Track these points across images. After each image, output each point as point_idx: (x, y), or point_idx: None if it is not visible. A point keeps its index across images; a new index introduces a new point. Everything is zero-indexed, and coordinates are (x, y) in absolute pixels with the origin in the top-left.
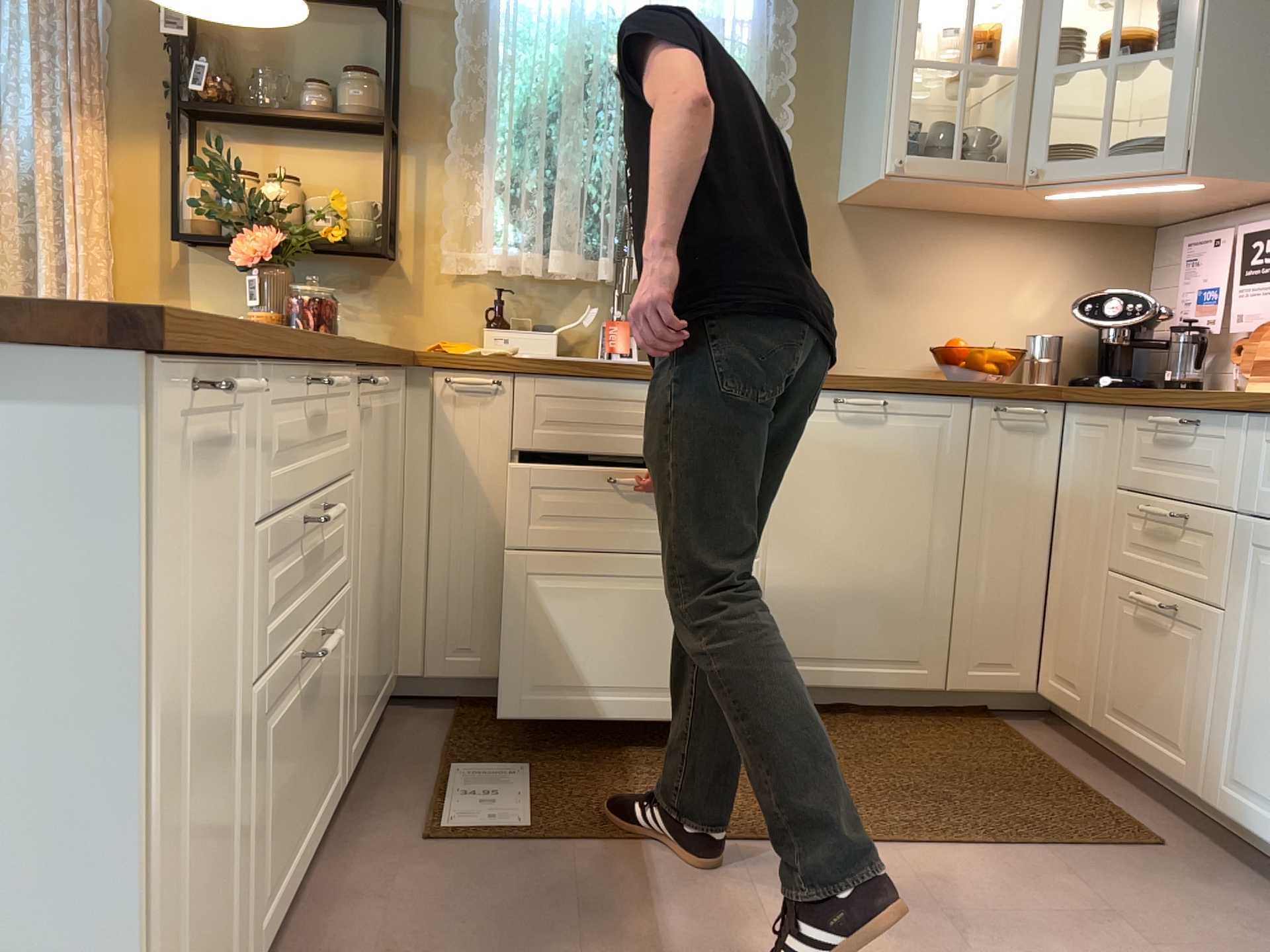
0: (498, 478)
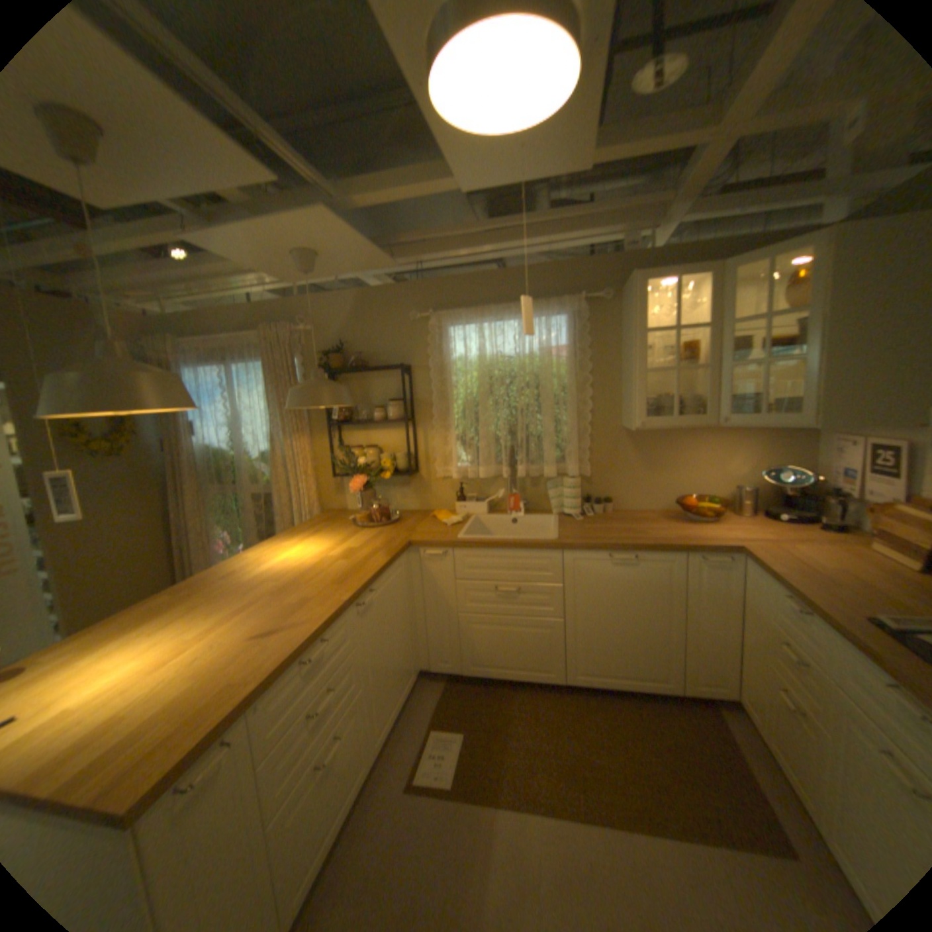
0: (451, 592)
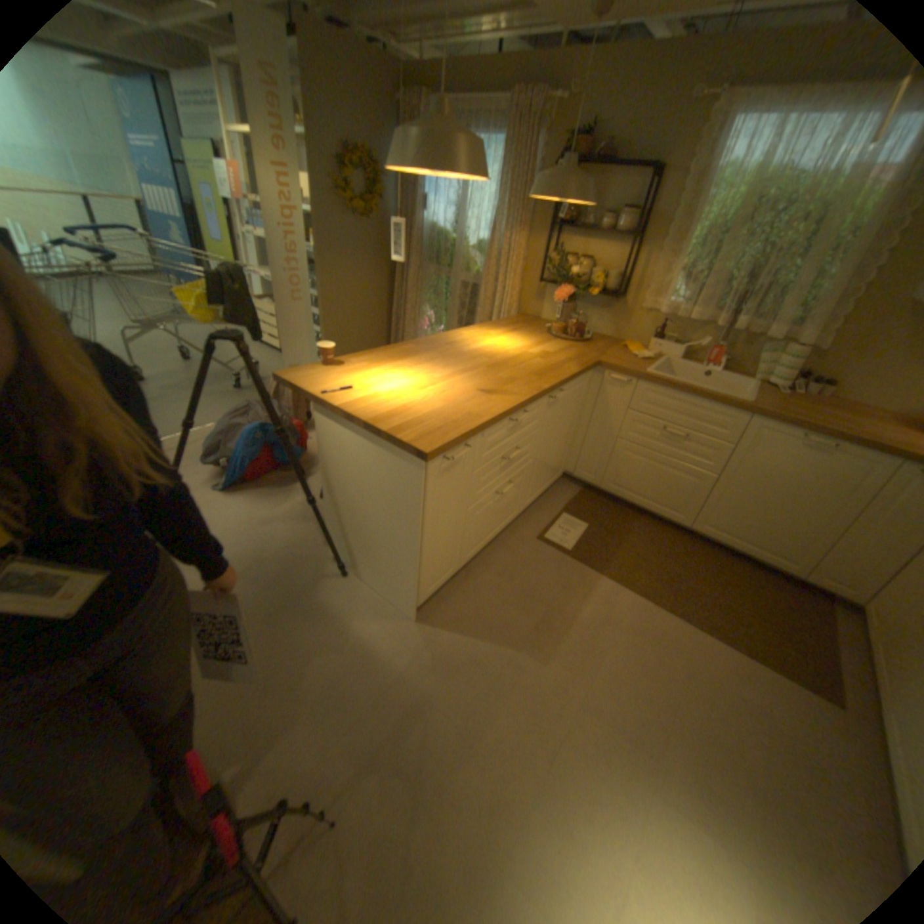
0: (619, 418)
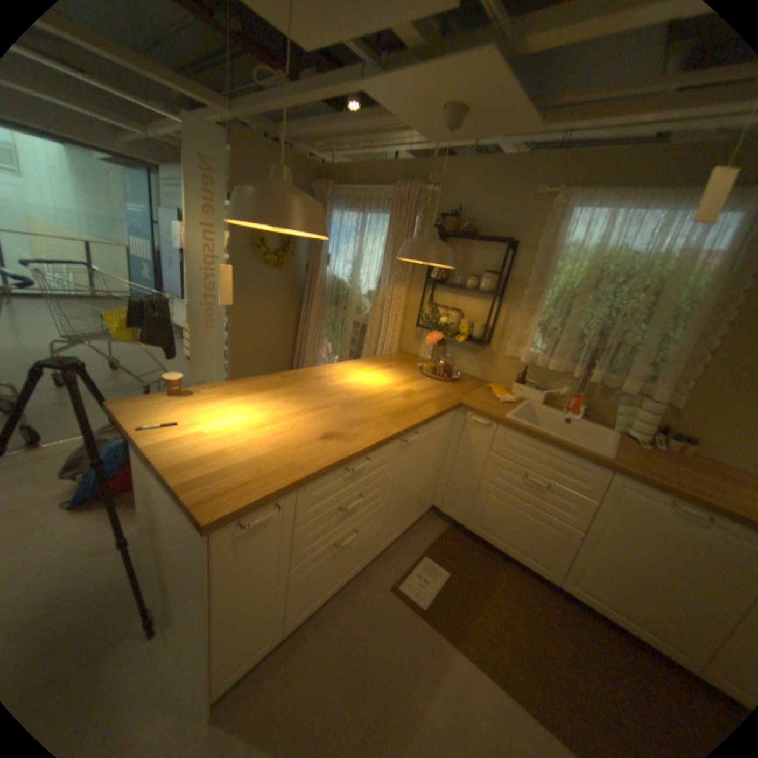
0: (483, 459)
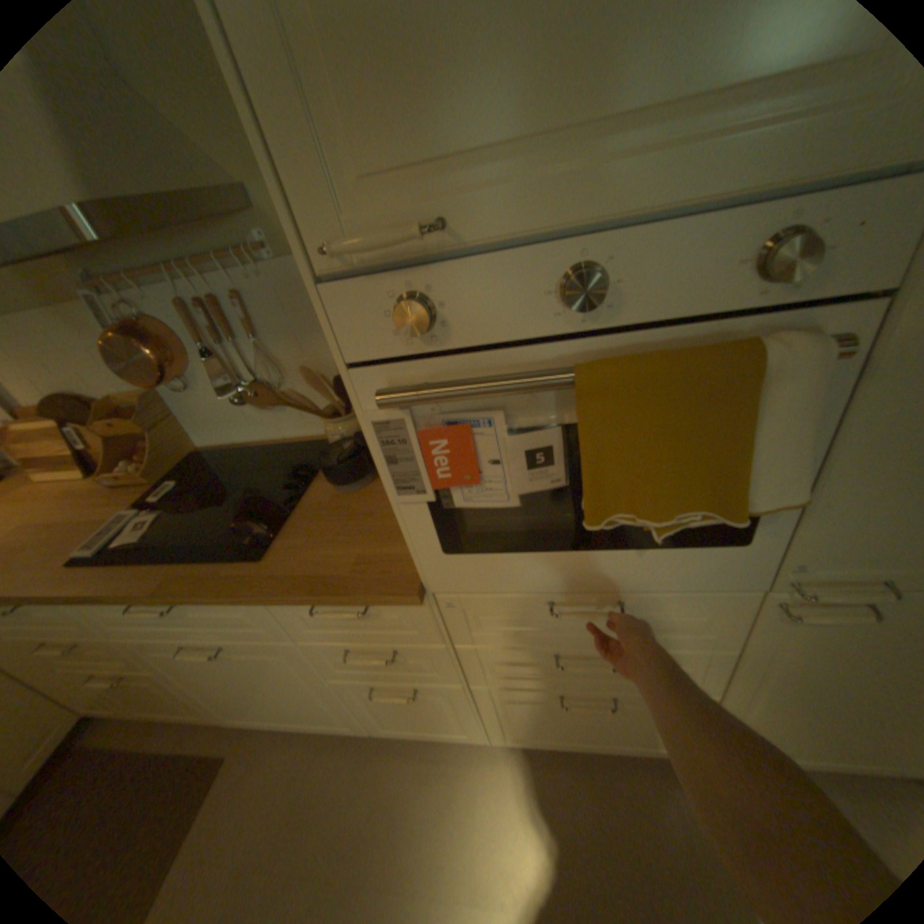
0: None
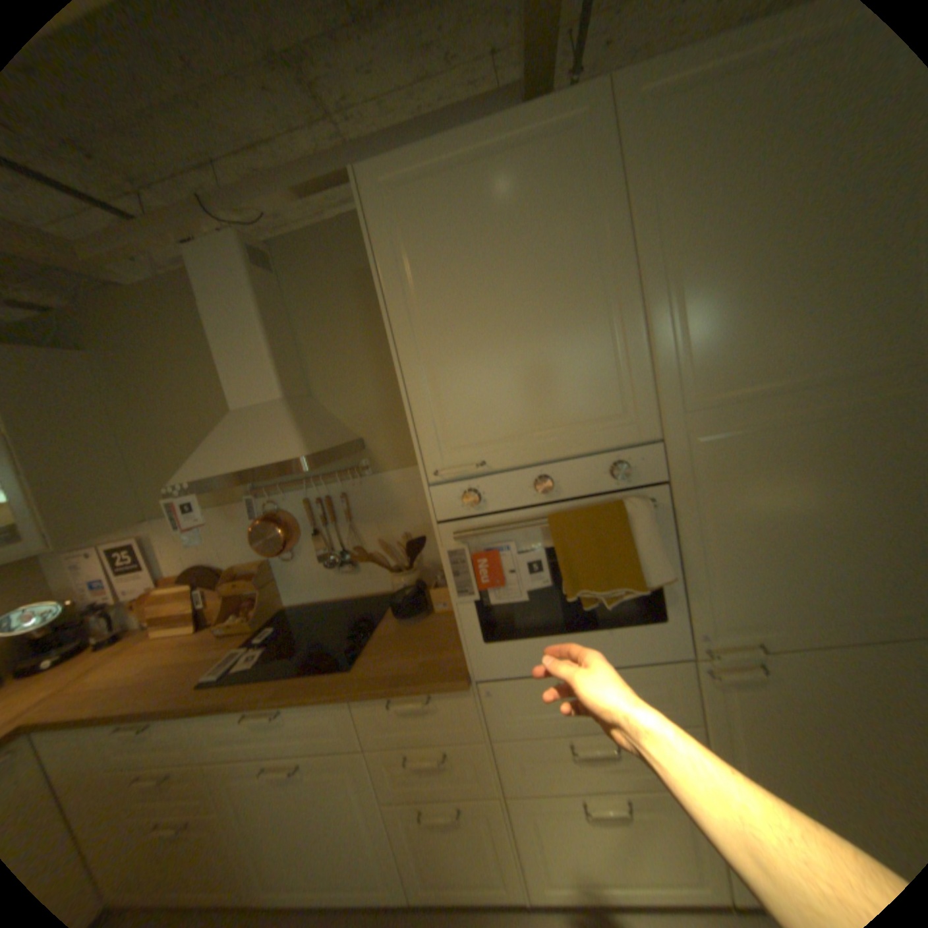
0: None
